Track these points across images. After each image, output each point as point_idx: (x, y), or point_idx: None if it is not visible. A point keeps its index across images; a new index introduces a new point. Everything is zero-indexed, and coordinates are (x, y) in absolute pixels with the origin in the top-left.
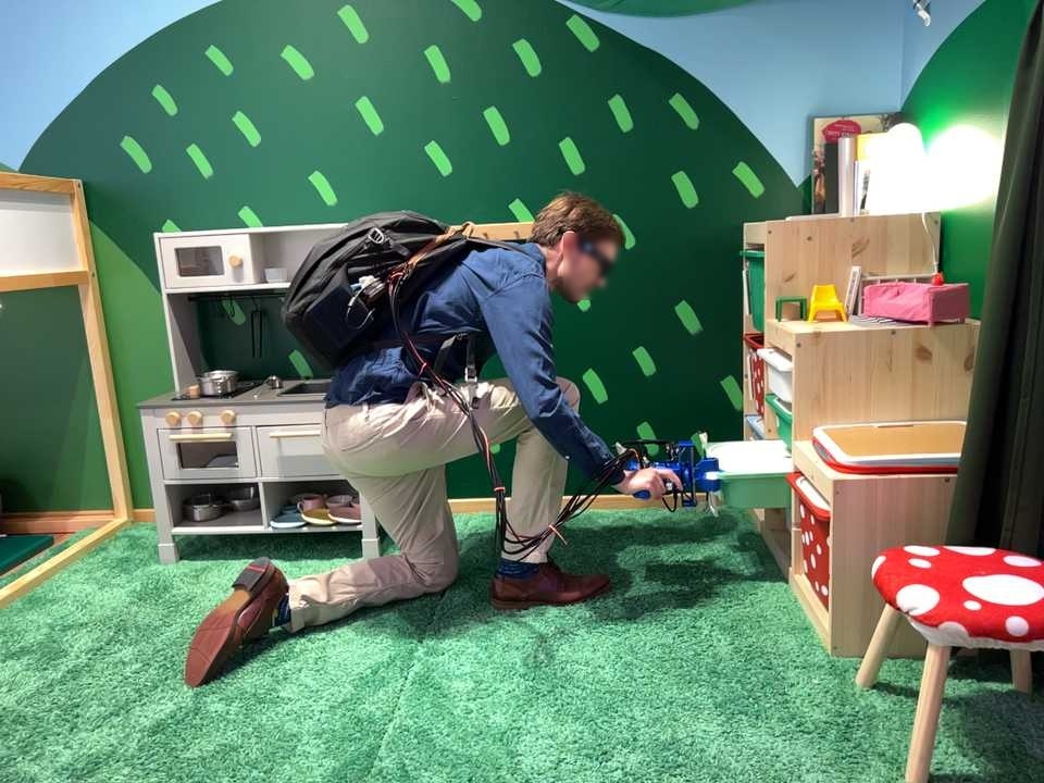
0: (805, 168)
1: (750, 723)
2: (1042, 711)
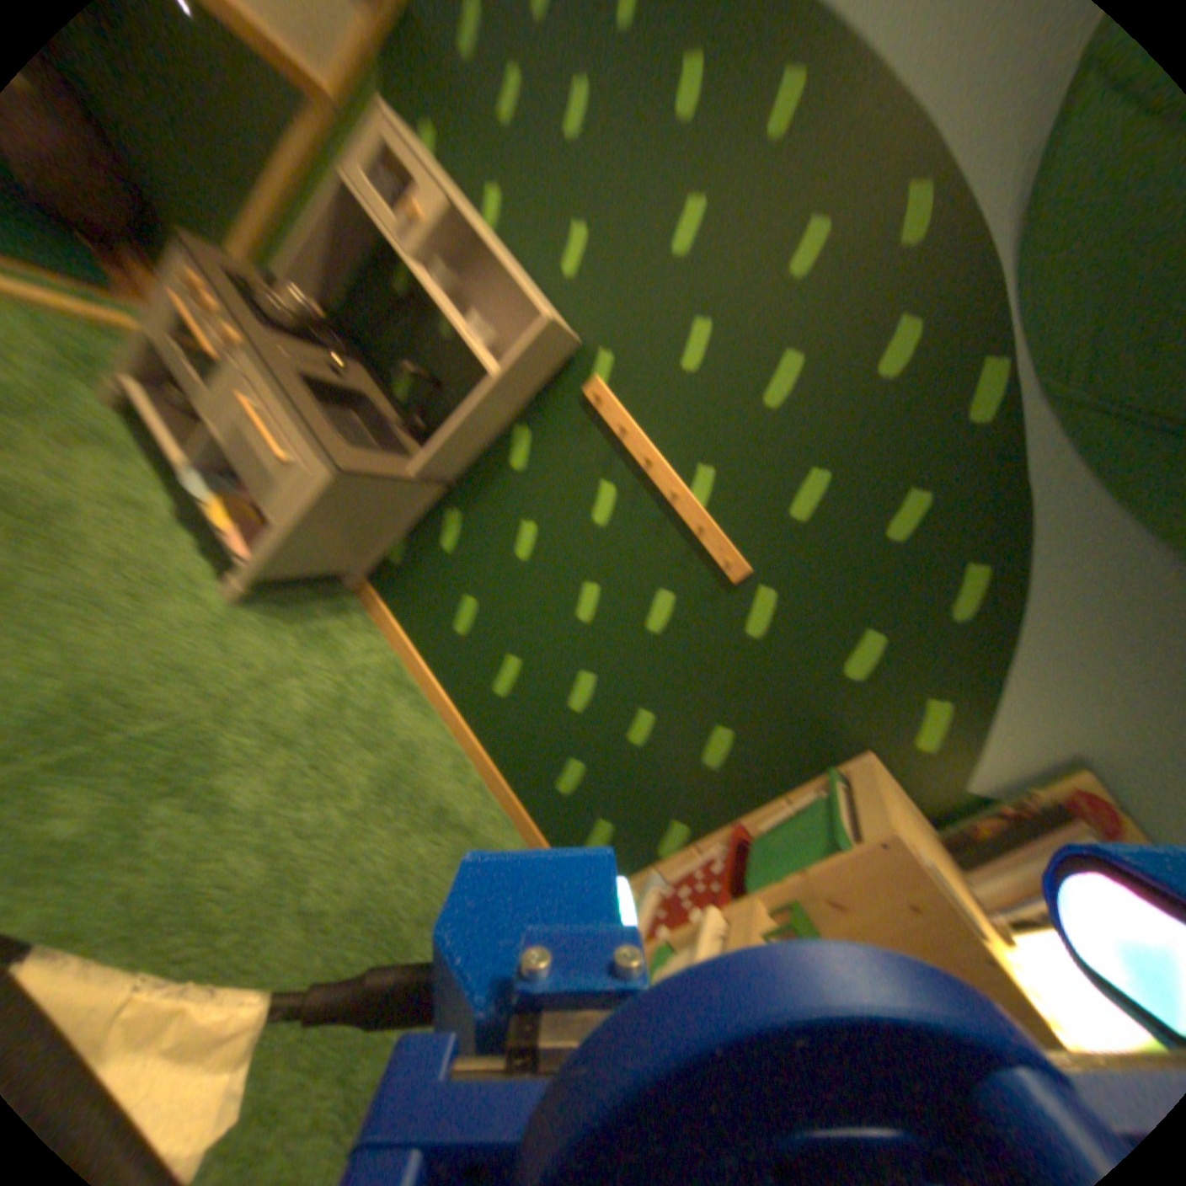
0: (1005, 791)
1: None
2: None
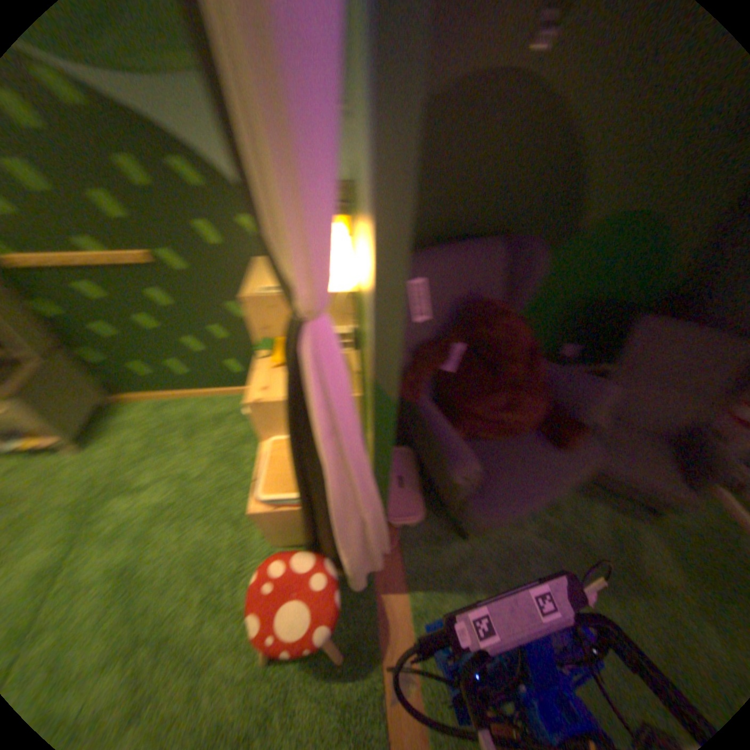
0: None
1: (209, 615)
2: (341, 592)
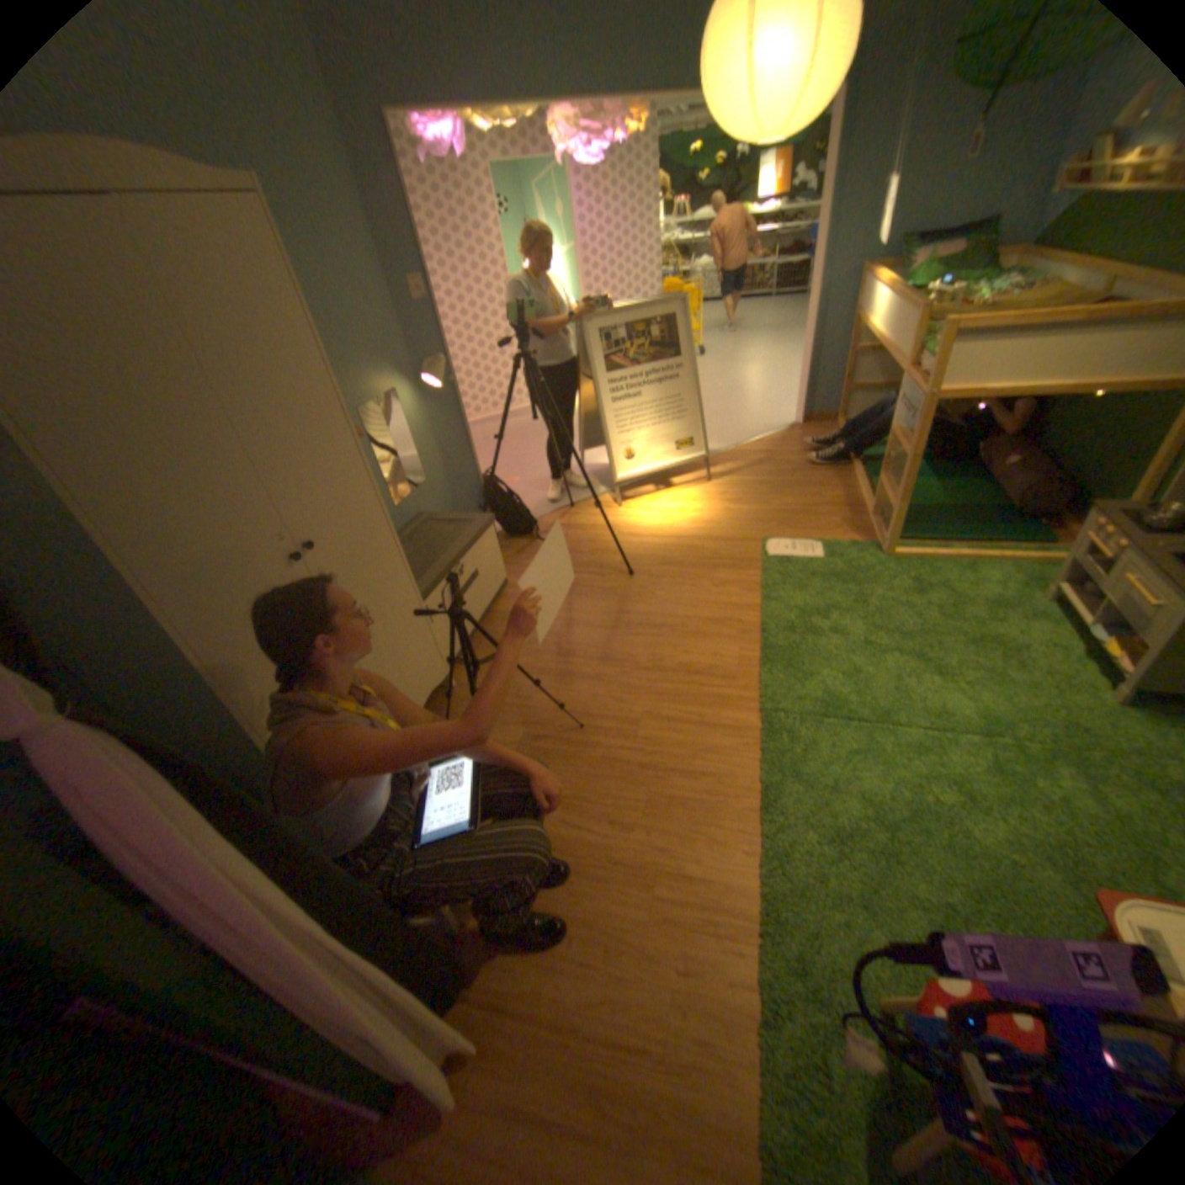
0: None
1: (935, 923)
2: None
